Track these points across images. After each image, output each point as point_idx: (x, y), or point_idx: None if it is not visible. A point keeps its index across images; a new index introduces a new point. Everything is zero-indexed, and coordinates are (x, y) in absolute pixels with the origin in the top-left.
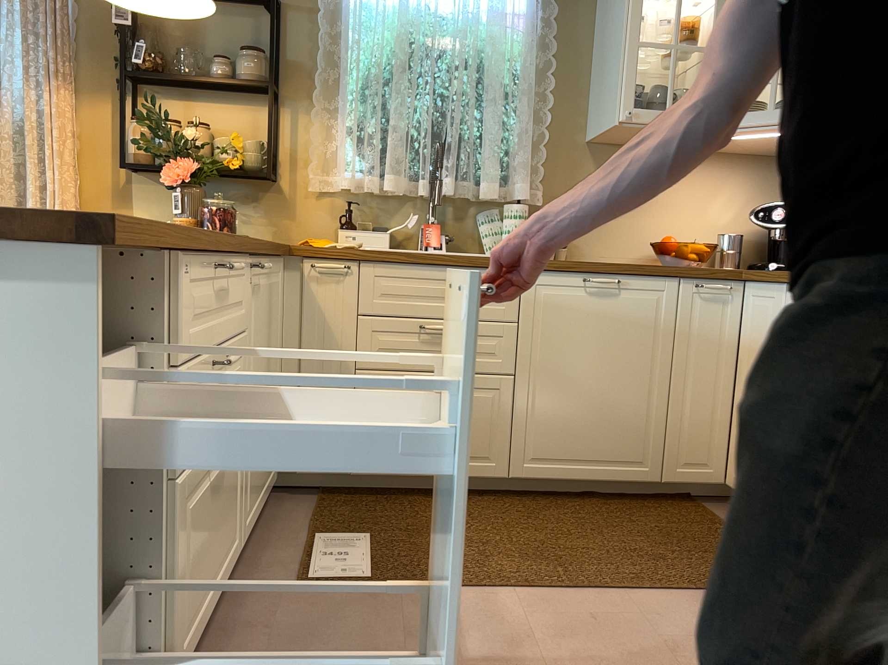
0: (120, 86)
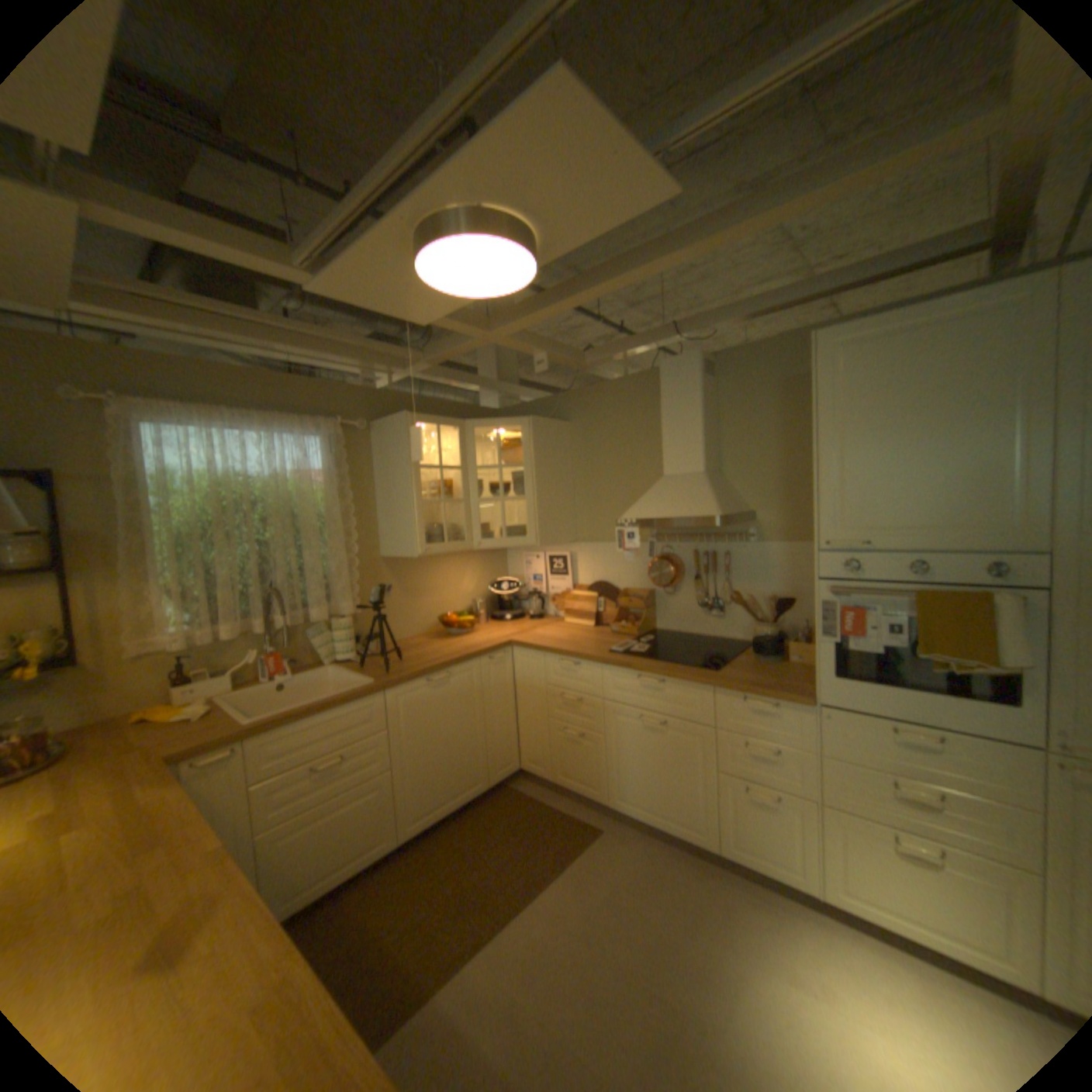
0: None
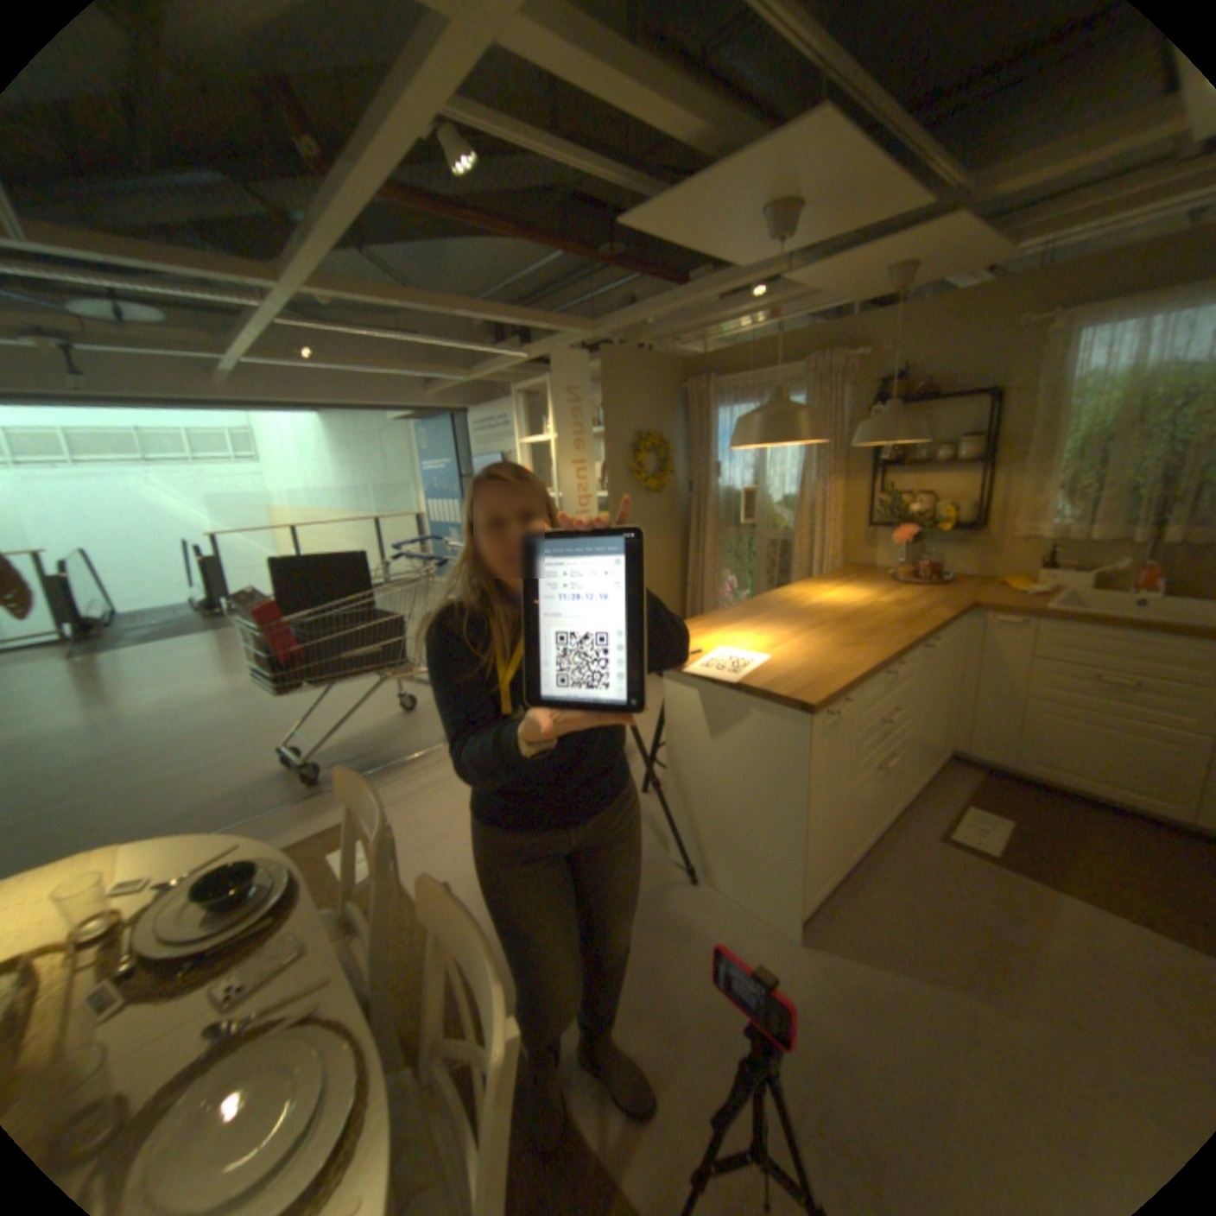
0: (870, 468)
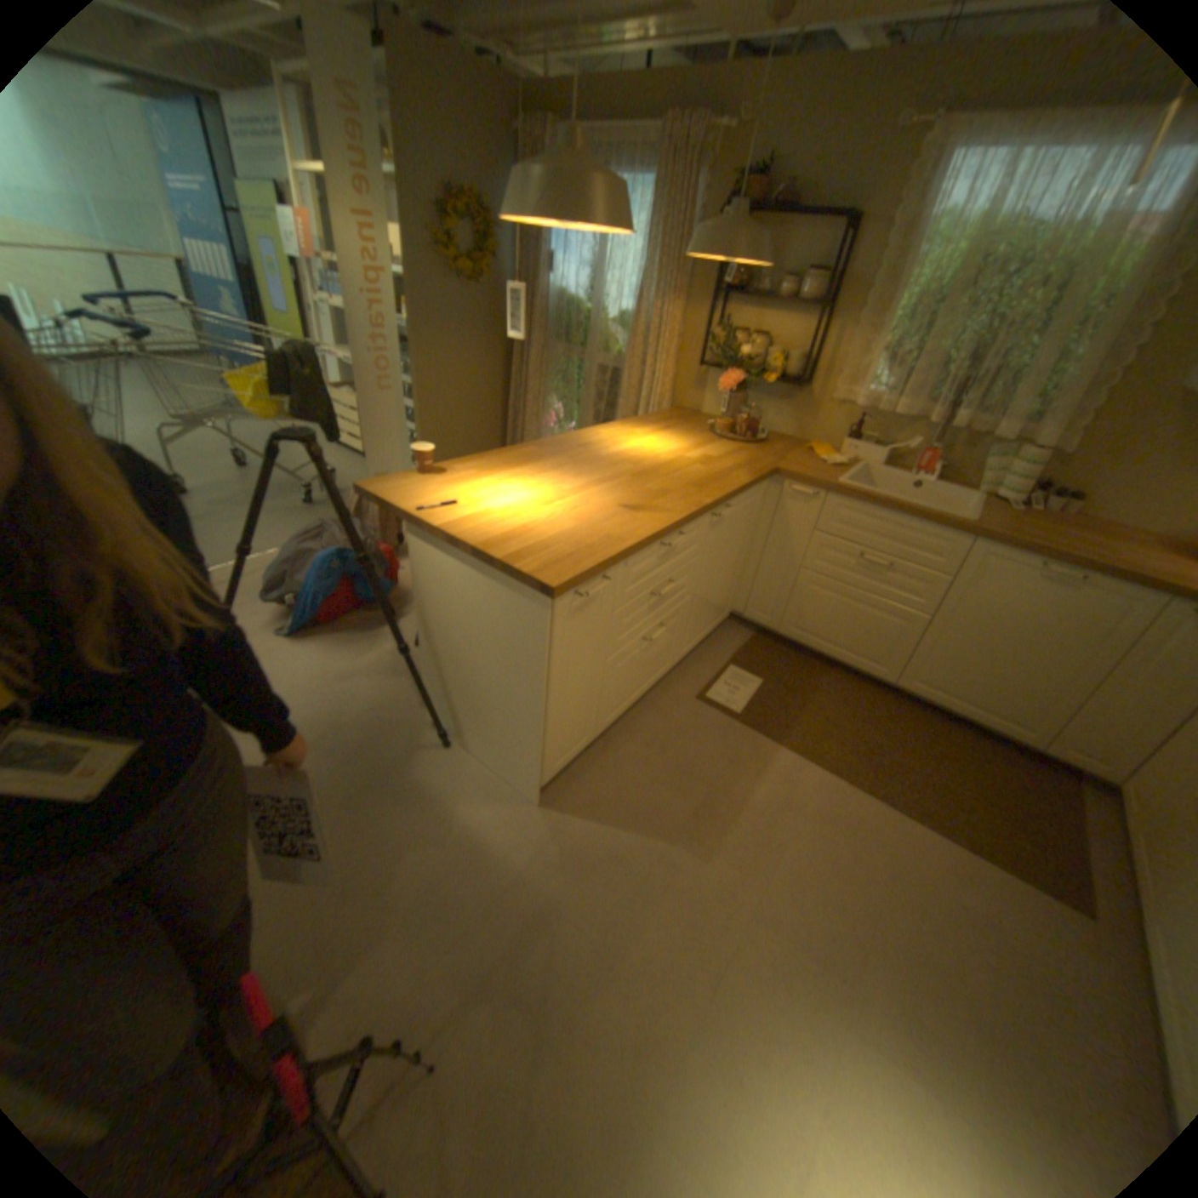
0: (713, 293)
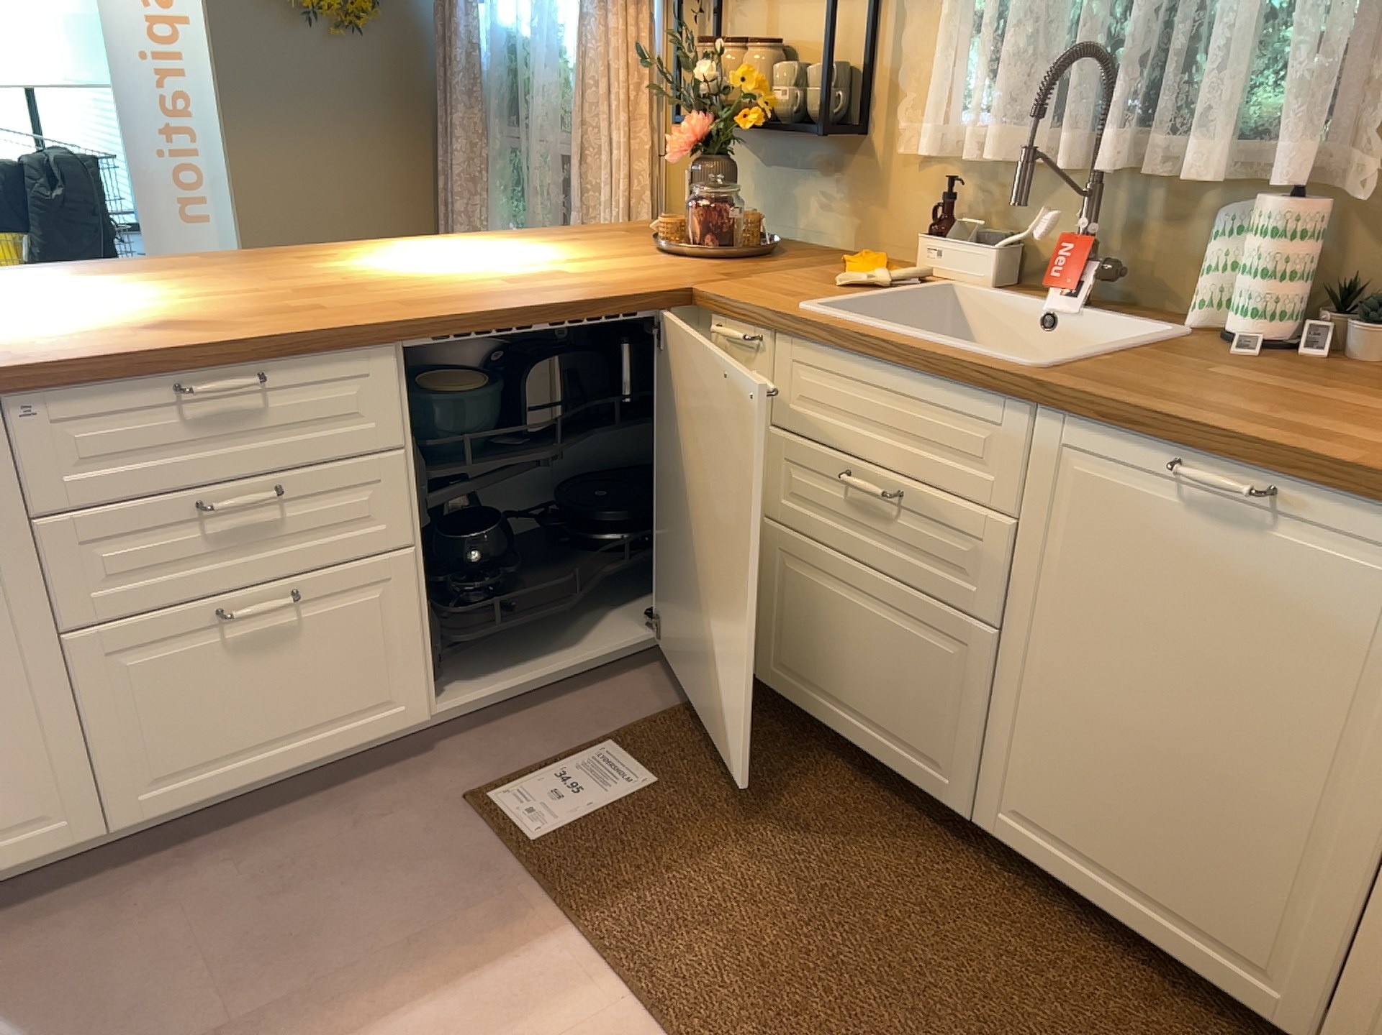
0: None
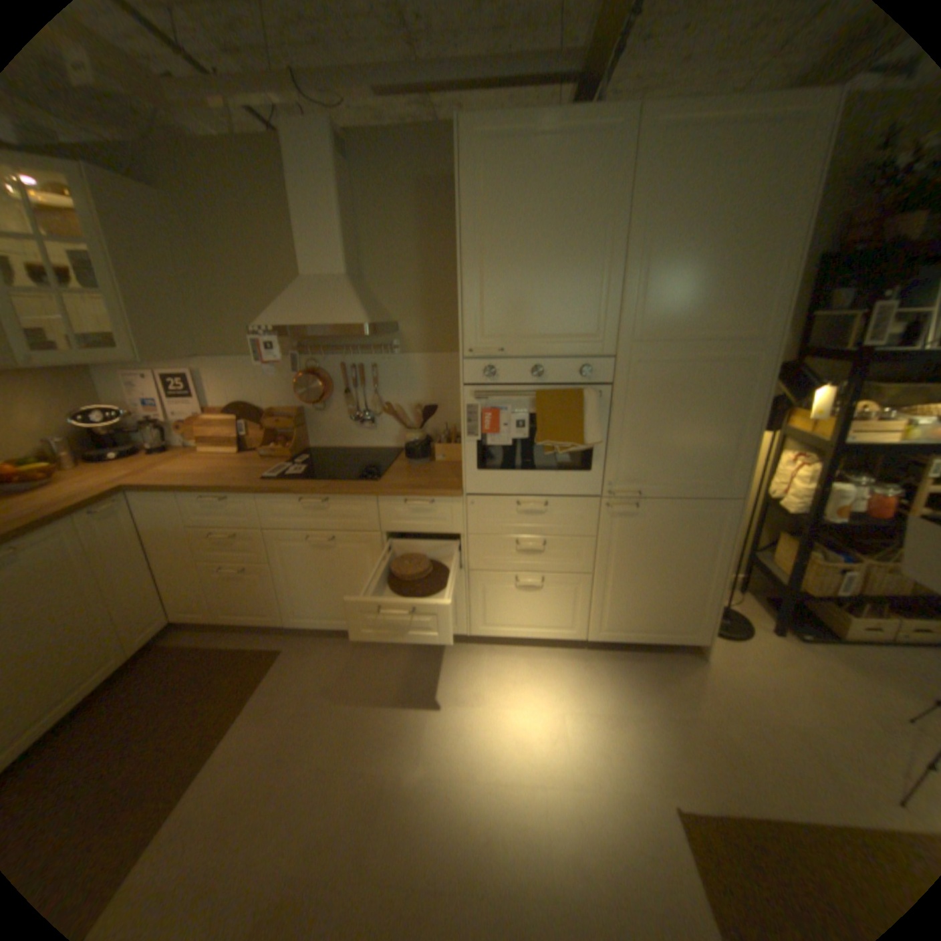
0: None
